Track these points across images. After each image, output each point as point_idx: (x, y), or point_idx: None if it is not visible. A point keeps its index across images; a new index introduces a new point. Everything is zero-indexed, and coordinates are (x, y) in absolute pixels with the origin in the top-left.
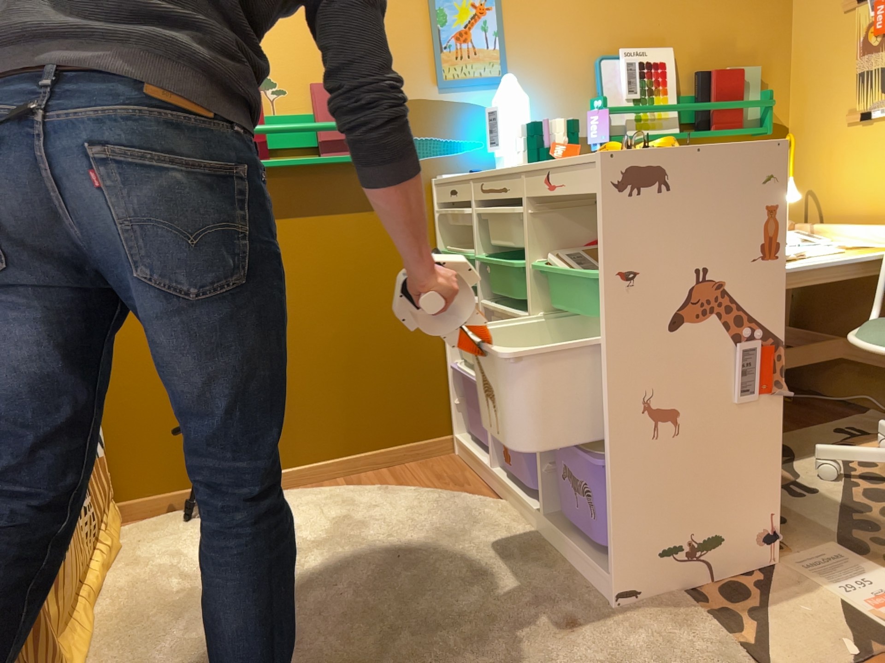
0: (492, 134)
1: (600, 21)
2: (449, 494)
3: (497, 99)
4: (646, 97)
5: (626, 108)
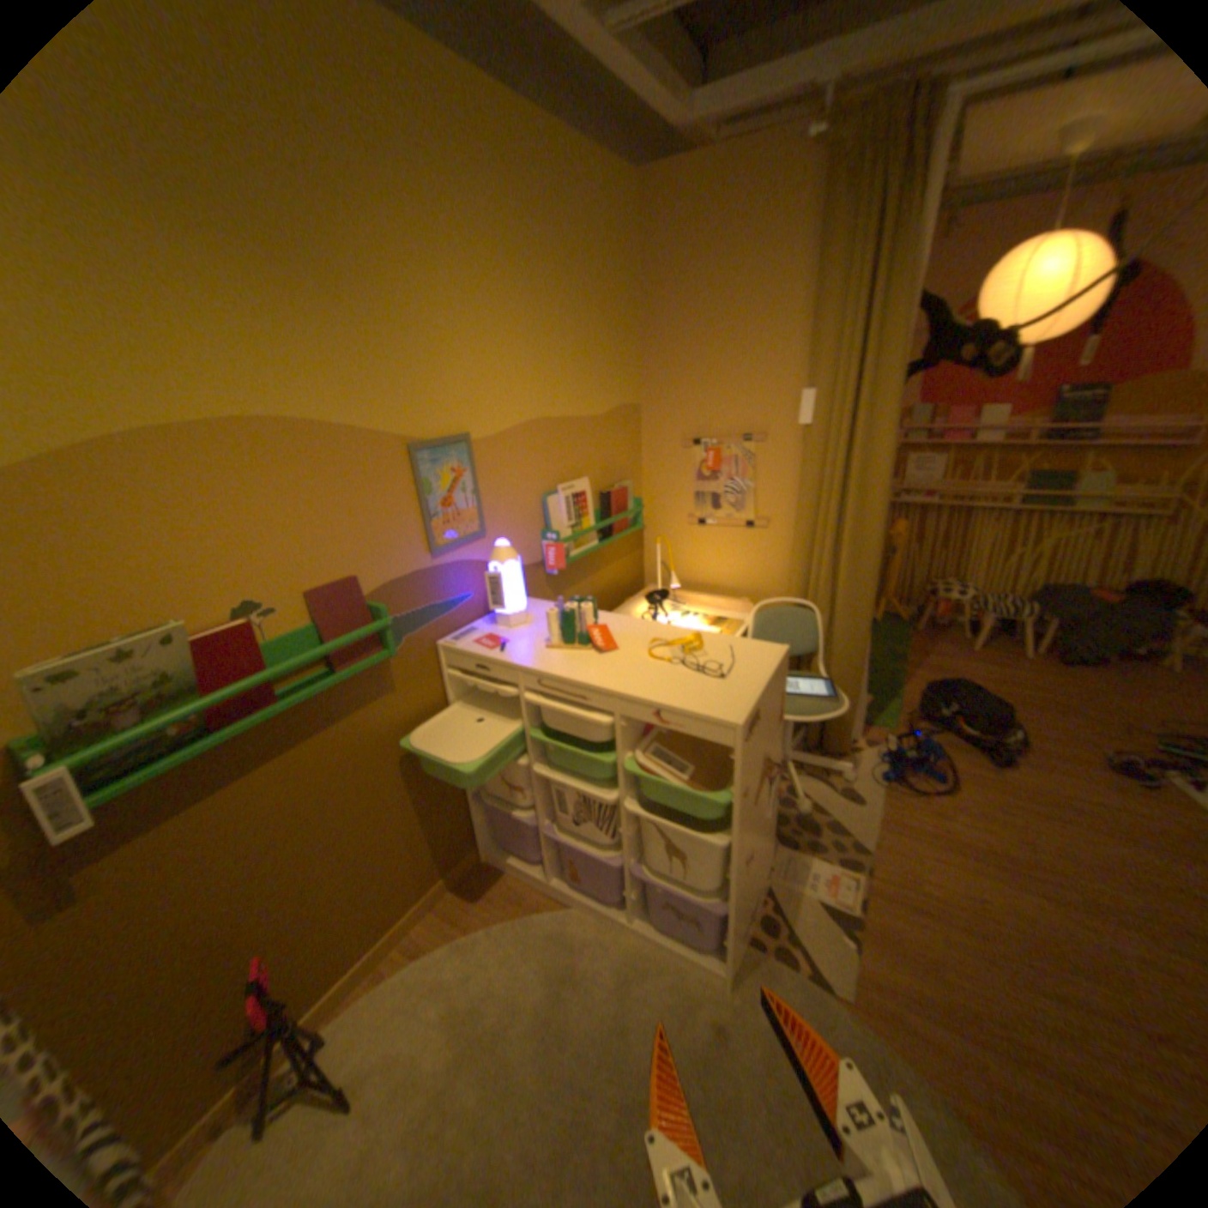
0: (495, 595)
1: (543, 464)
2: (521, 922)
3: (497, 563)
4: (578, 521)
5: (573, 538)
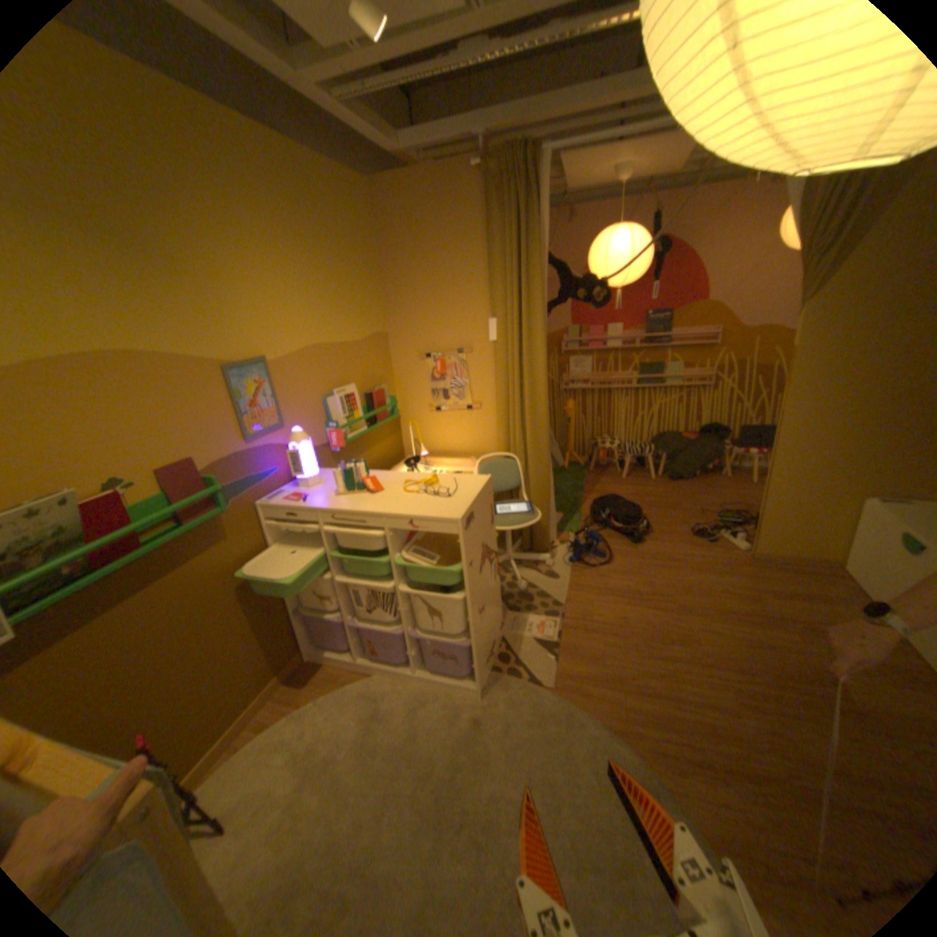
0: (295, 466)
1: (320, 375)
2: (337, 692)
3: (293, 444)
4: (350, 414)
5: (347, 425)
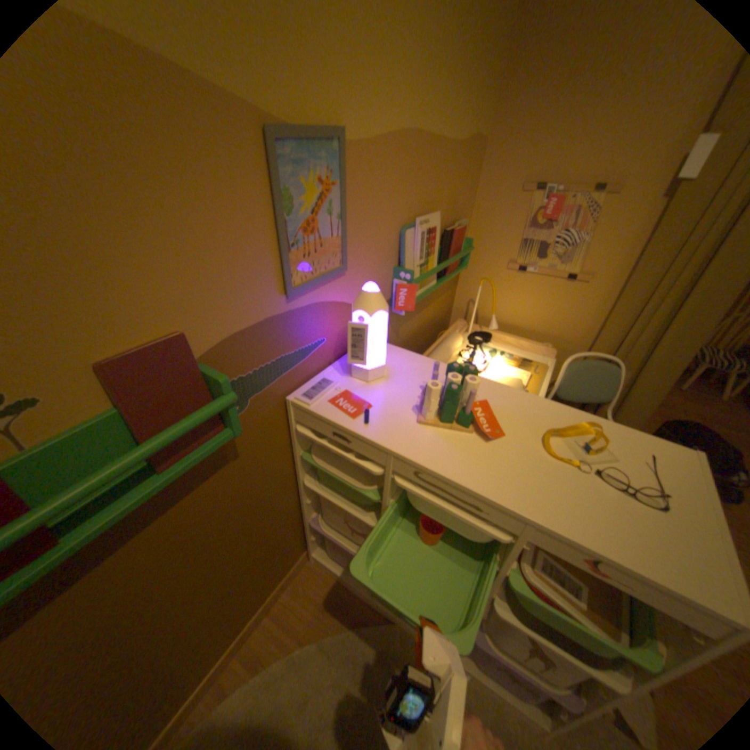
0: (356, 348)
1: (408, 188)
2: (350, 636)
3: (363, 312)
4: (426, 259)
5: (424, 278)
